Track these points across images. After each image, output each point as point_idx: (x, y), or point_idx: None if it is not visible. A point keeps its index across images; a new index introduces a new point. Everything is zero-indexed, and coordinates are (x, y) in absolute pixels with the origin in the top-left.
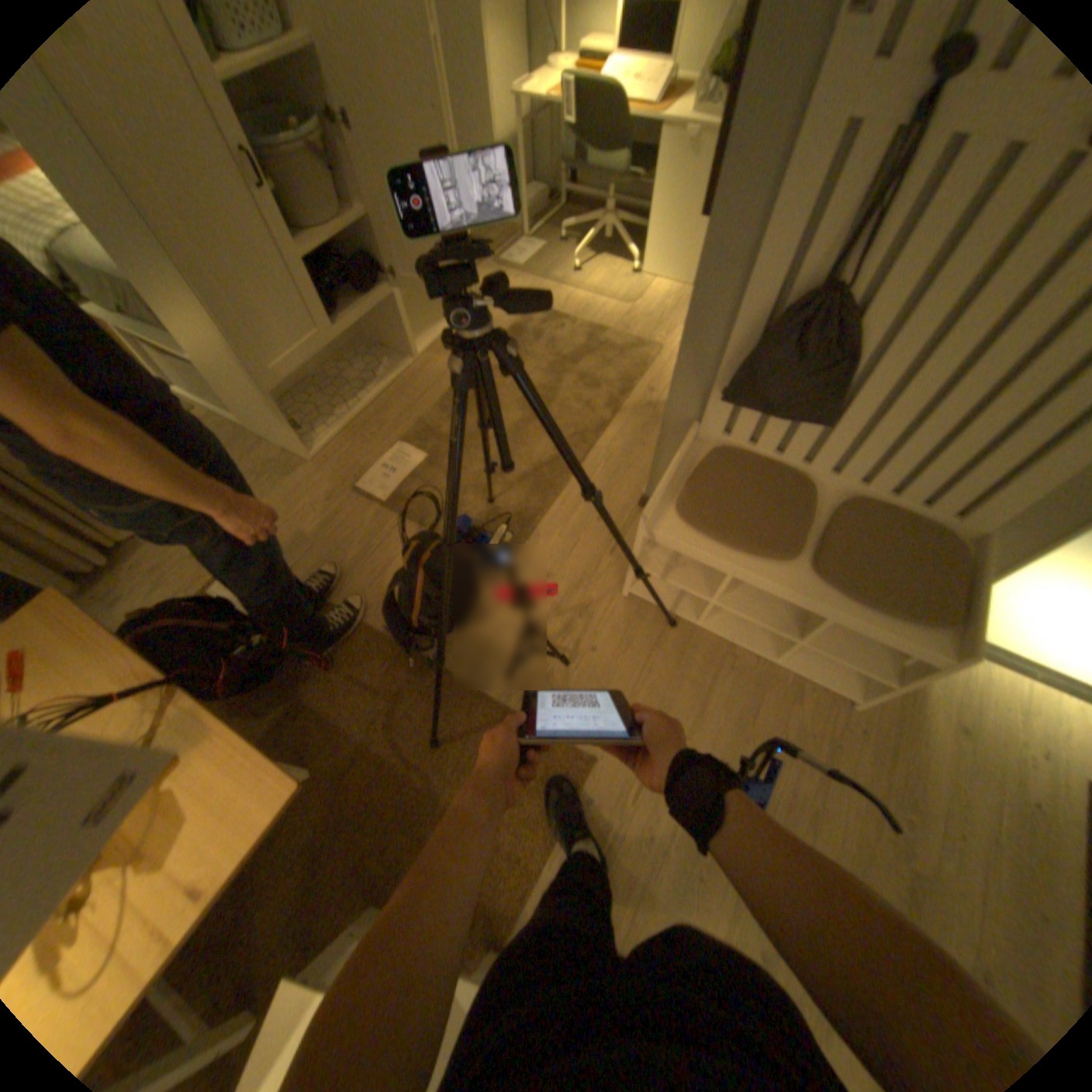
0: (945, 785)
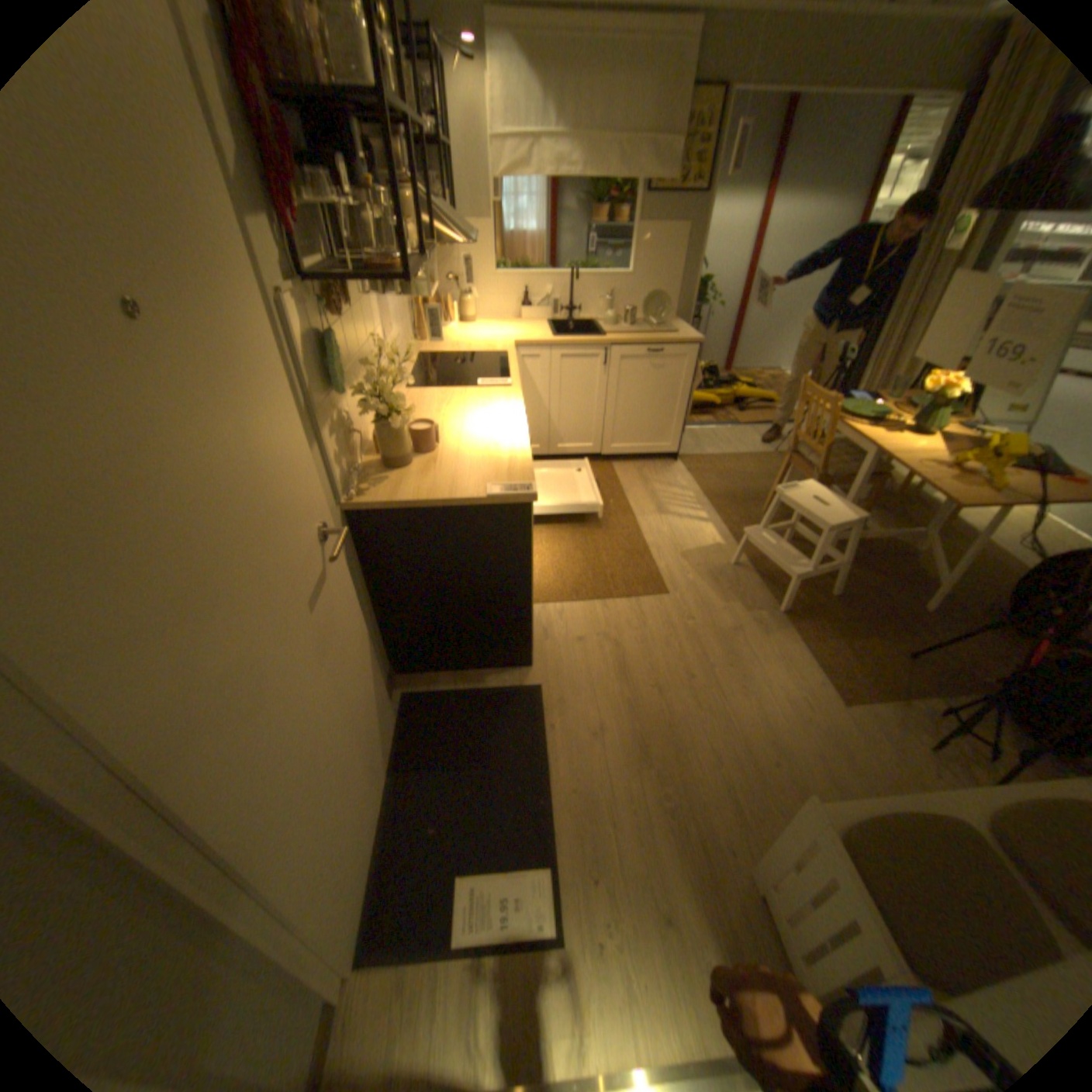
0: (665, 851)
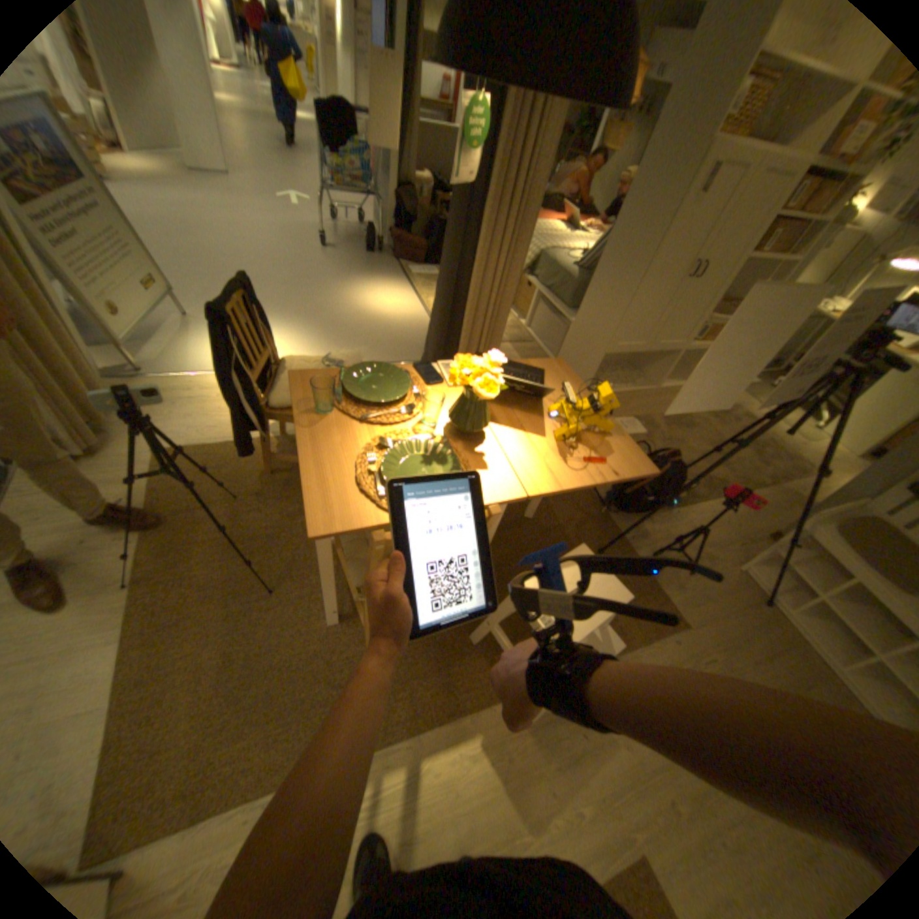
0: None
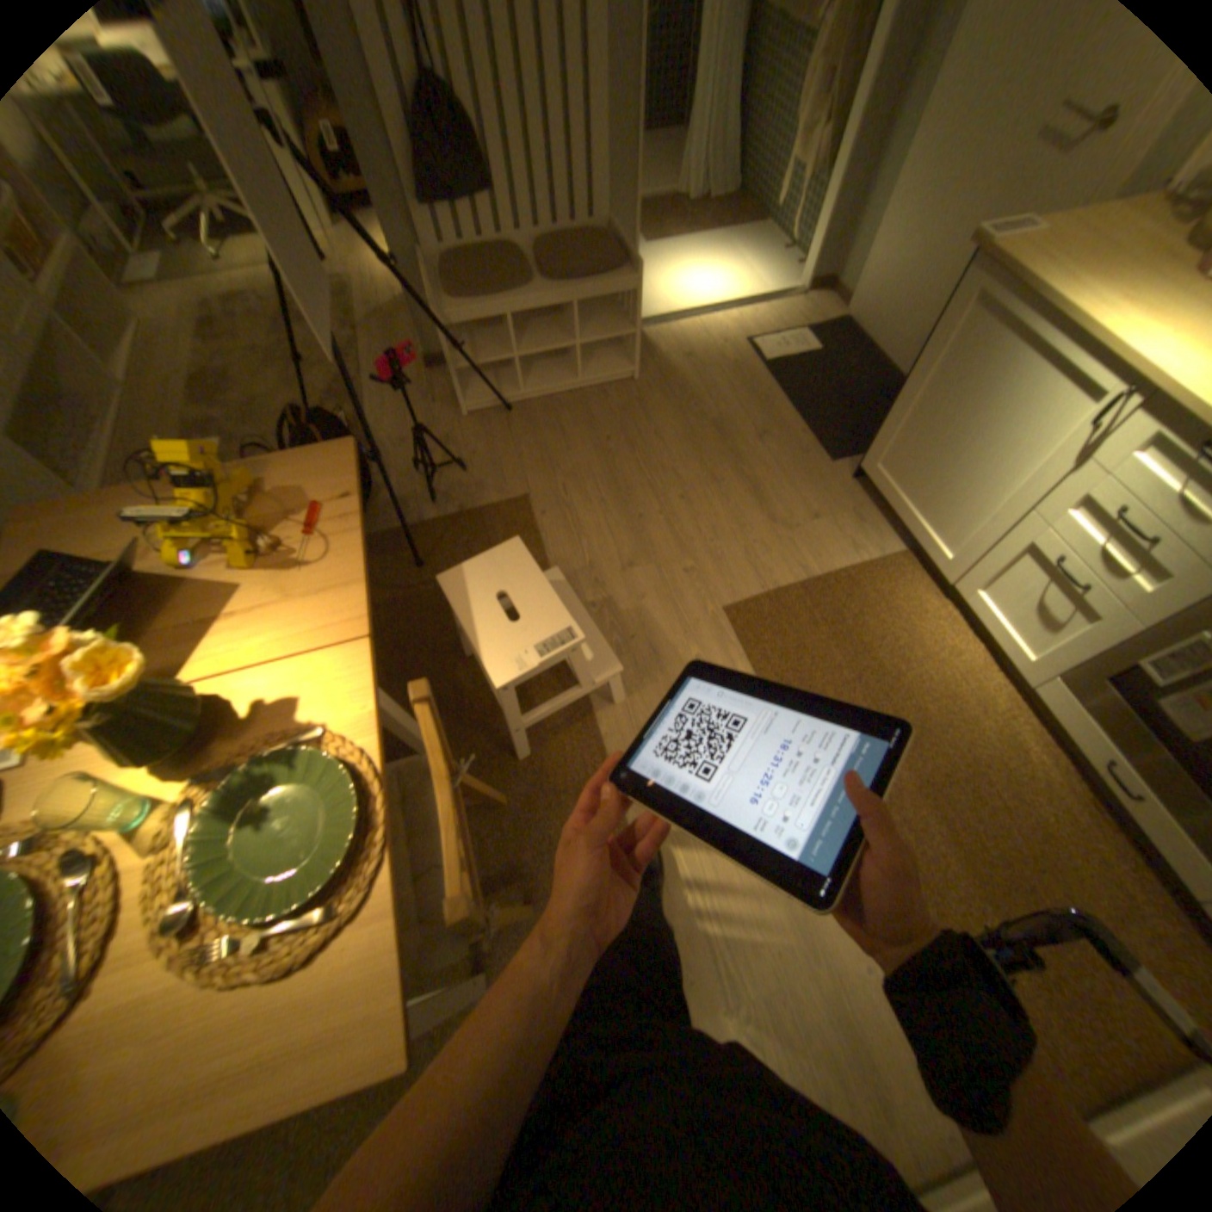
0: (696, 382)
